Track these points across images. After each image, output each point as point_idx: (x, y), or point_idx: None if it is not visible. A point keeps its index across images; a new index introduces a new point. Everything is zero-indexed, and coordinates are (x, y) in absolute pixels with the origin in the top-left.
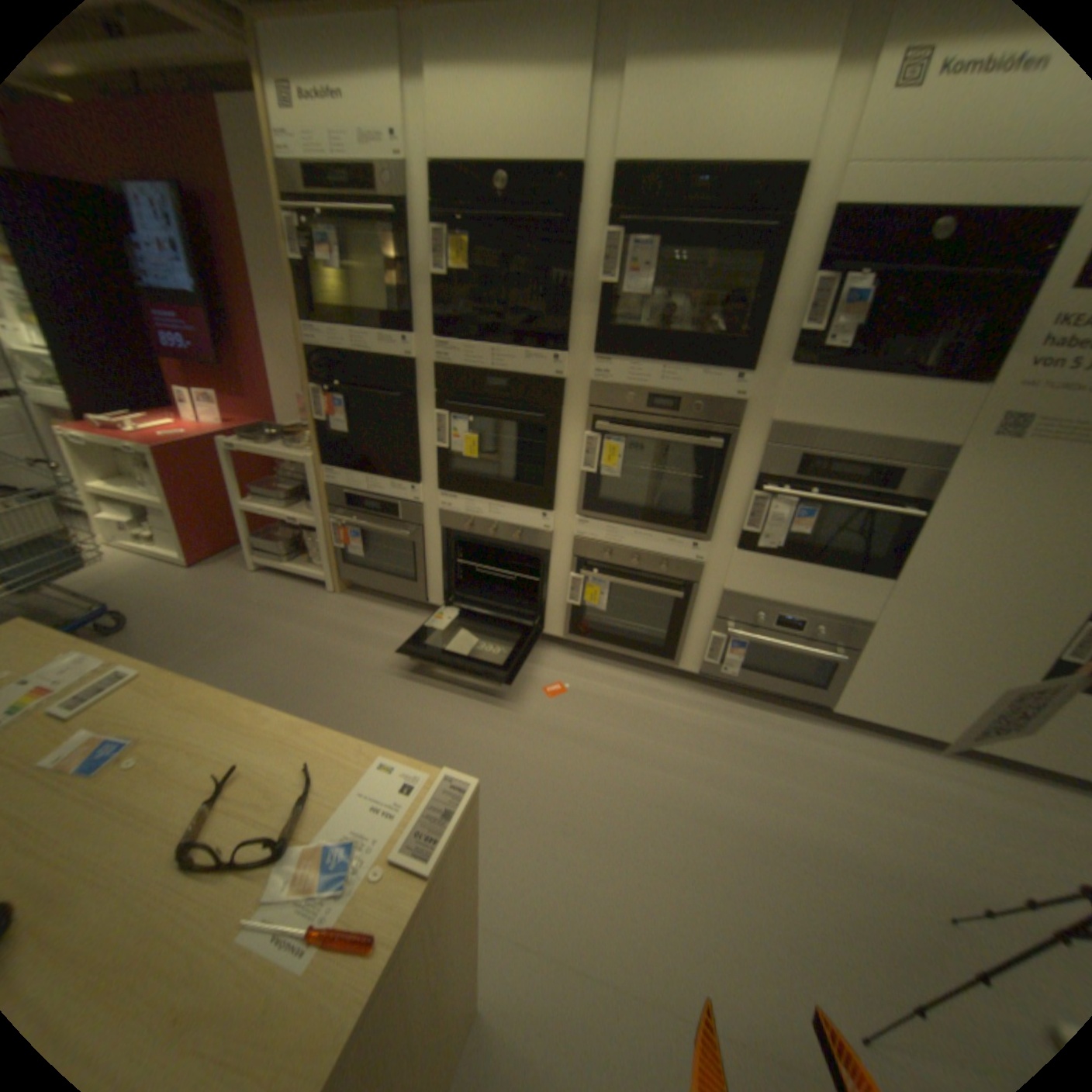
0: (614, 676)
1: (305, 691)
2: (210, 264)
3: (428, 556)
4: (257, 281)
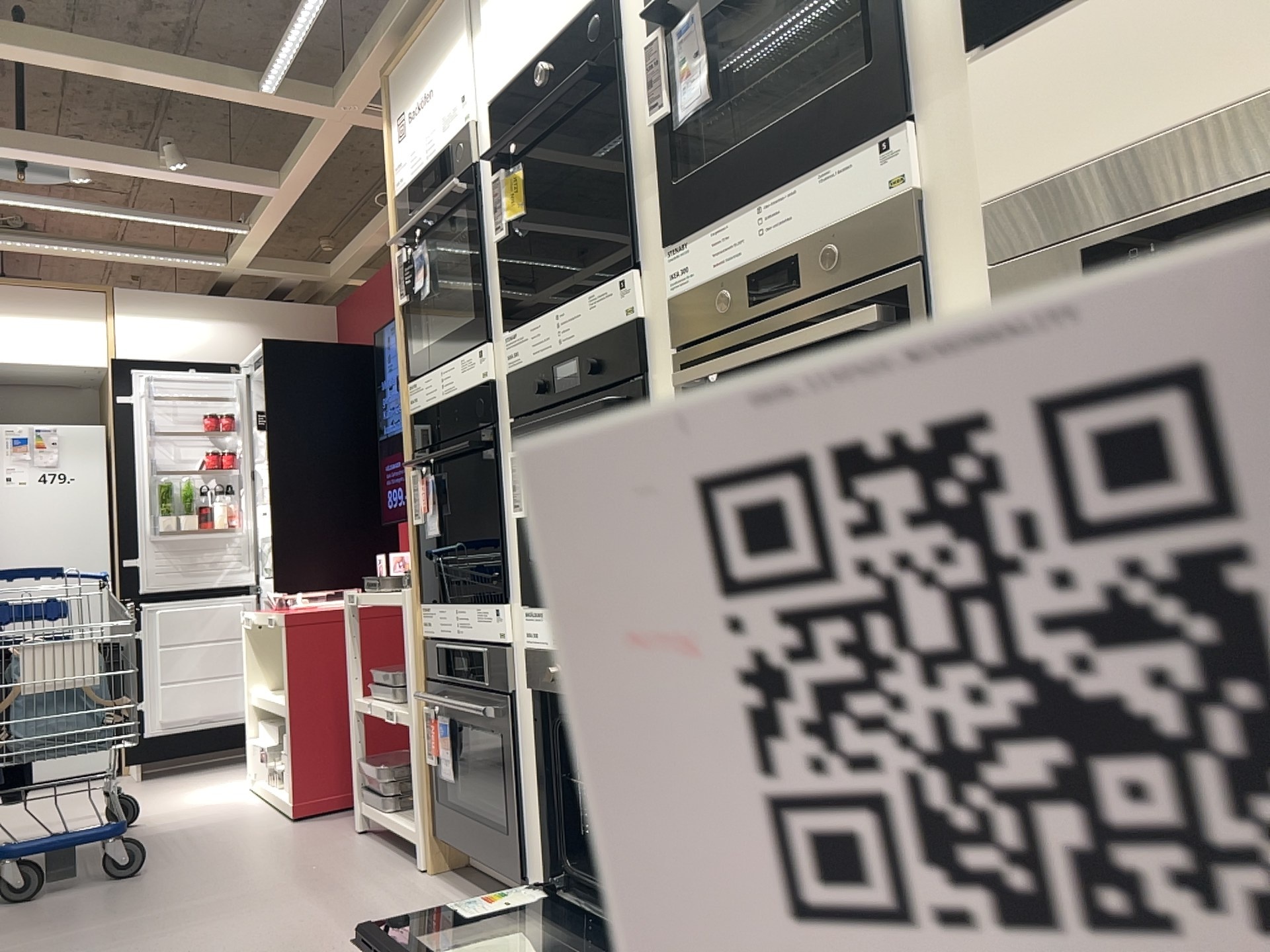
0: None
1: None
2: None
3: (520, 763)
4: None
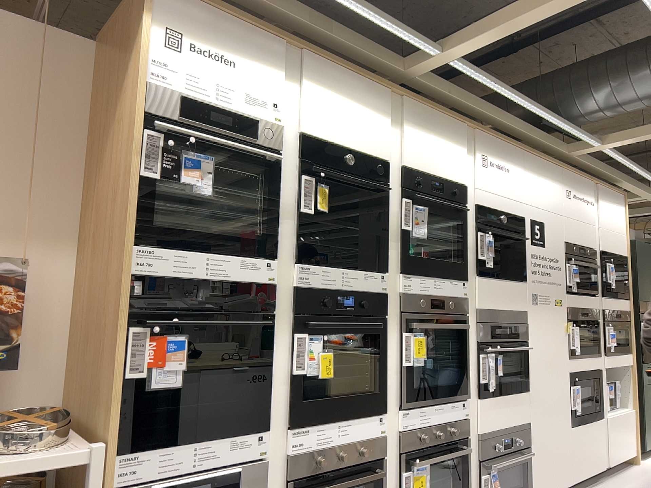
0: None
1: None
2: None
3: None
4: None
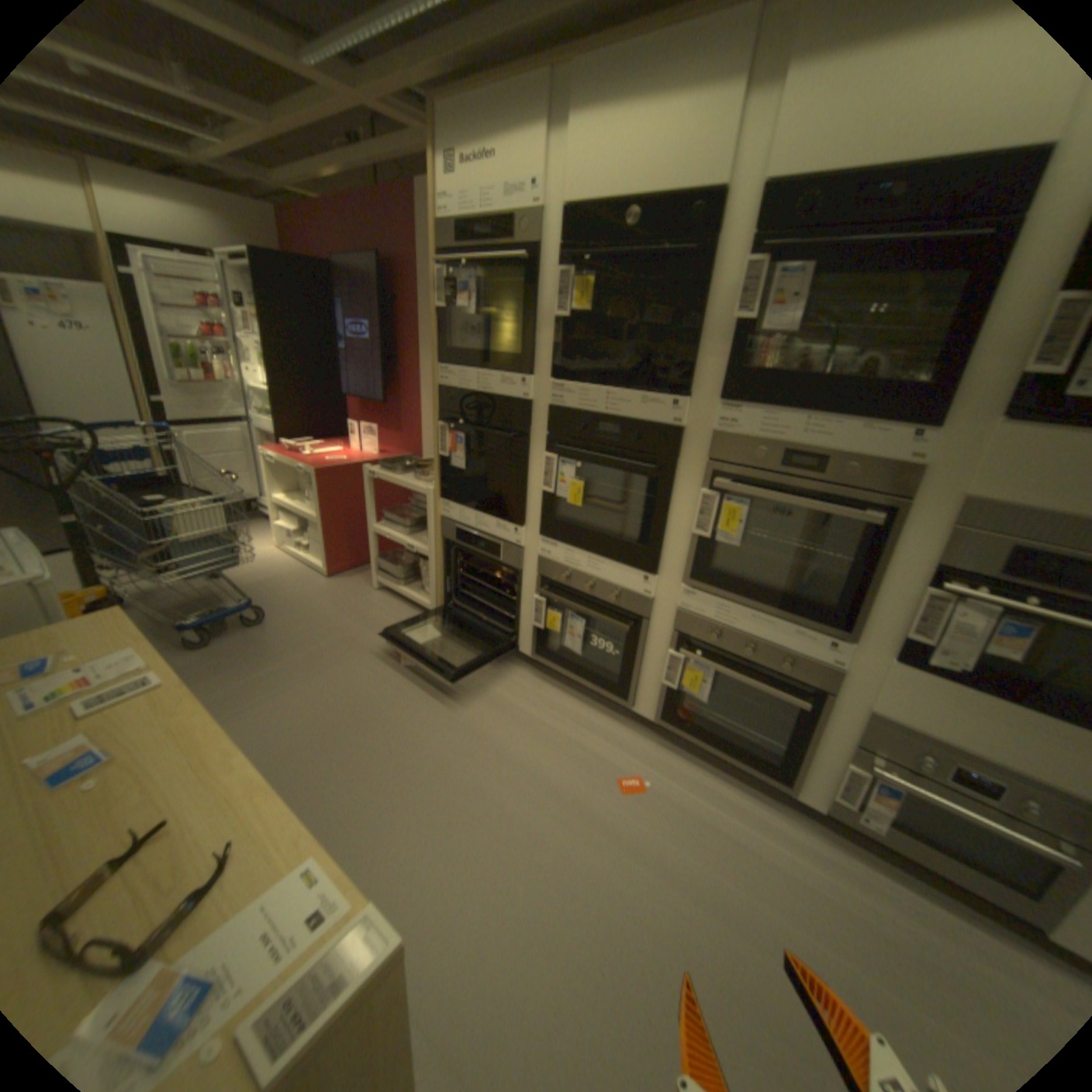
0: (711, 787)
1: (379, 719)
2: (389, 318)
3: (523, 603)
4: (422, 332)
